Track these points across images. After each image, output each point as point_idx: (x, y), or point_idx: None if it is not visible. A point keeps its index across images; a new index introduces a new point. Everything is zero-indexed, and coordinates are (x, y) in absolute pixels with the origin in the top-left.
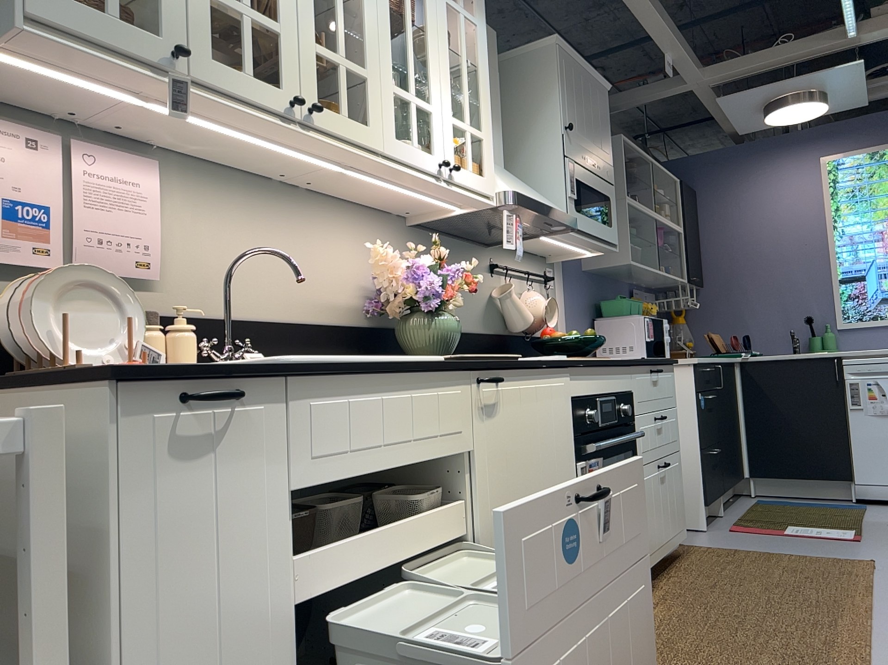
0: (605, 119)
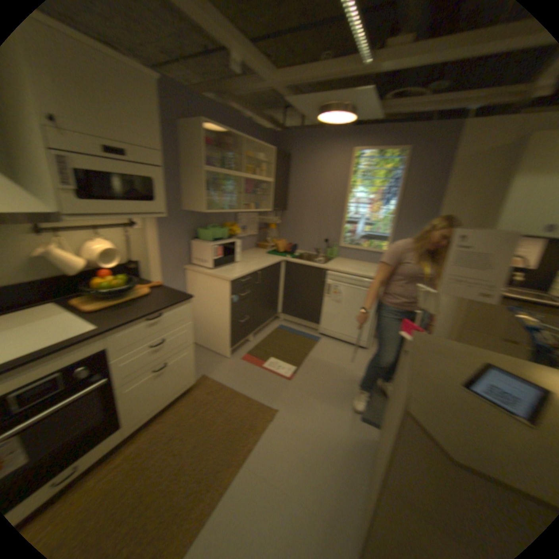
0: (149, 107)
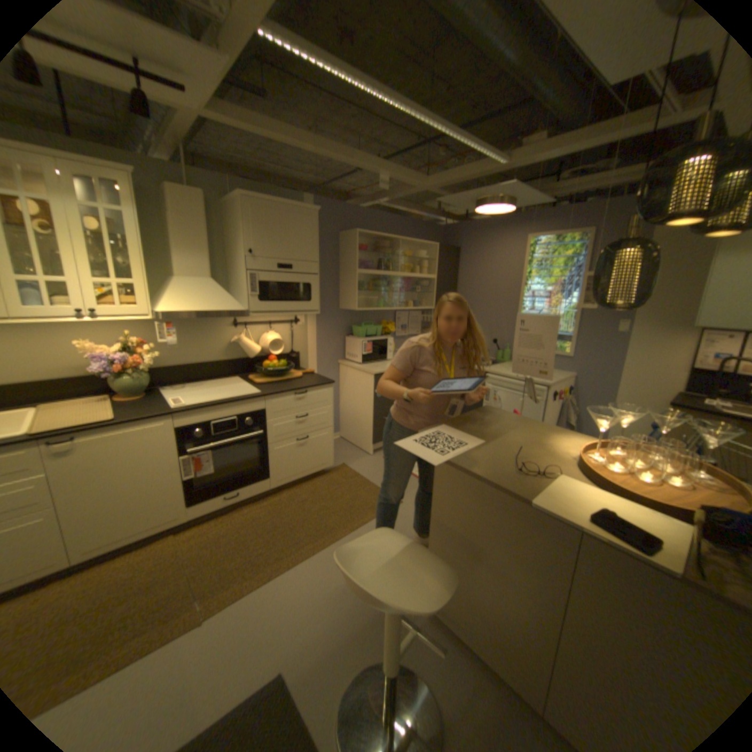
0: (310, 232)
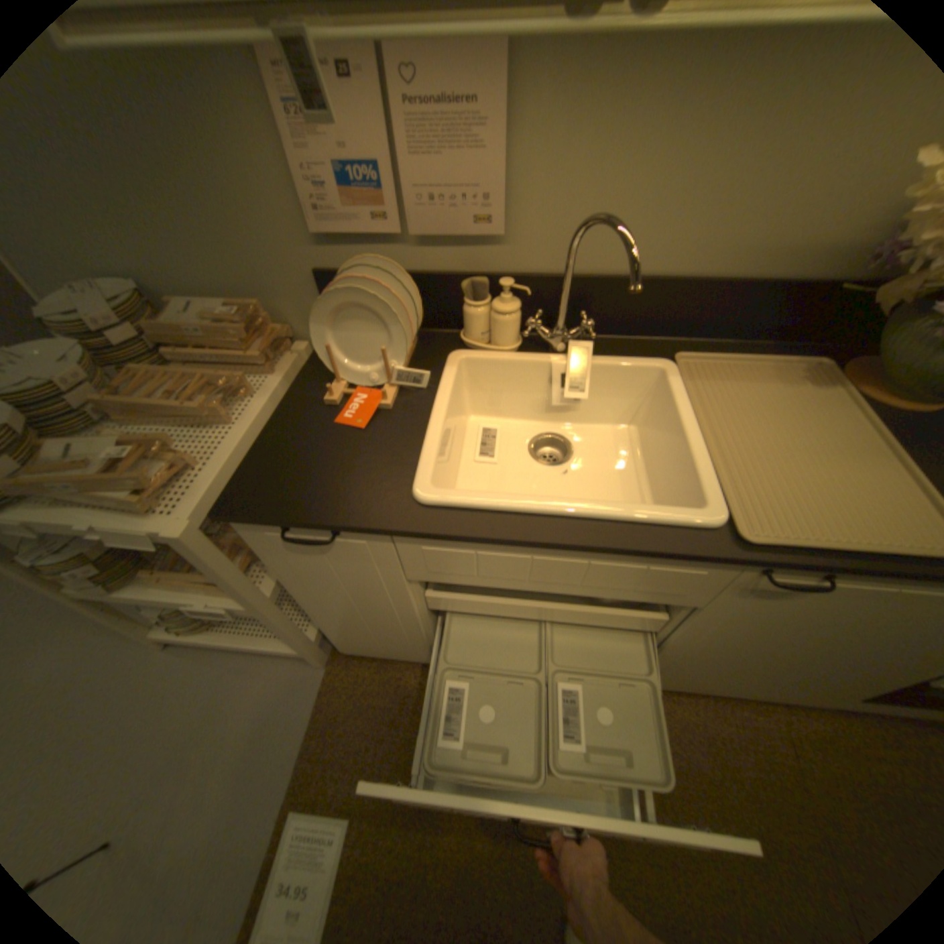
0: None
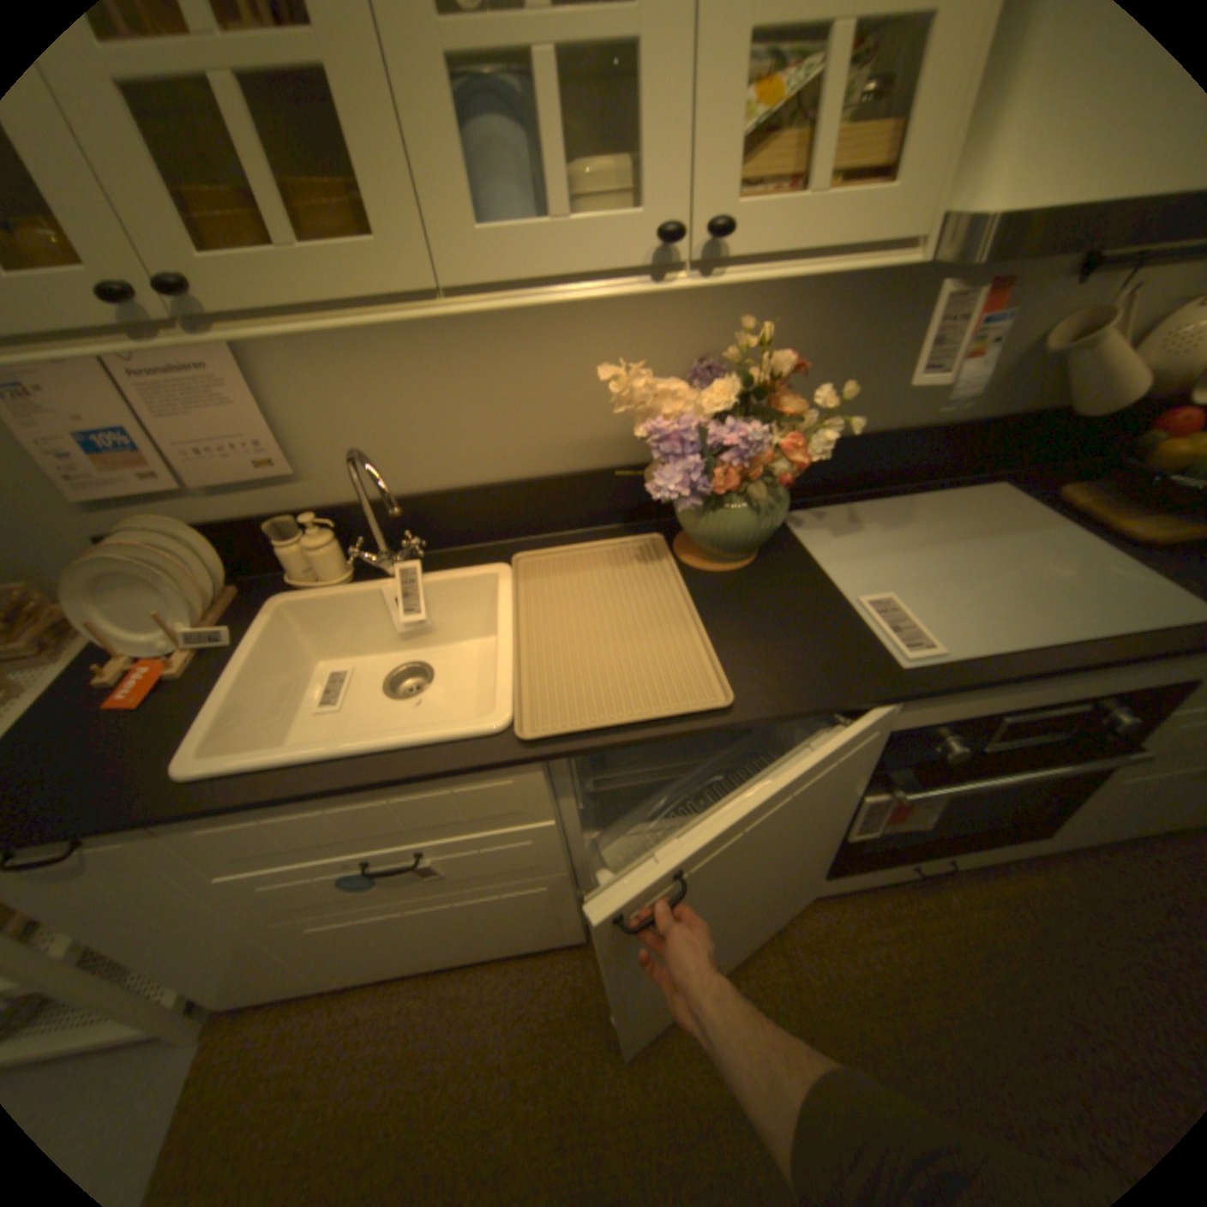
0: None
